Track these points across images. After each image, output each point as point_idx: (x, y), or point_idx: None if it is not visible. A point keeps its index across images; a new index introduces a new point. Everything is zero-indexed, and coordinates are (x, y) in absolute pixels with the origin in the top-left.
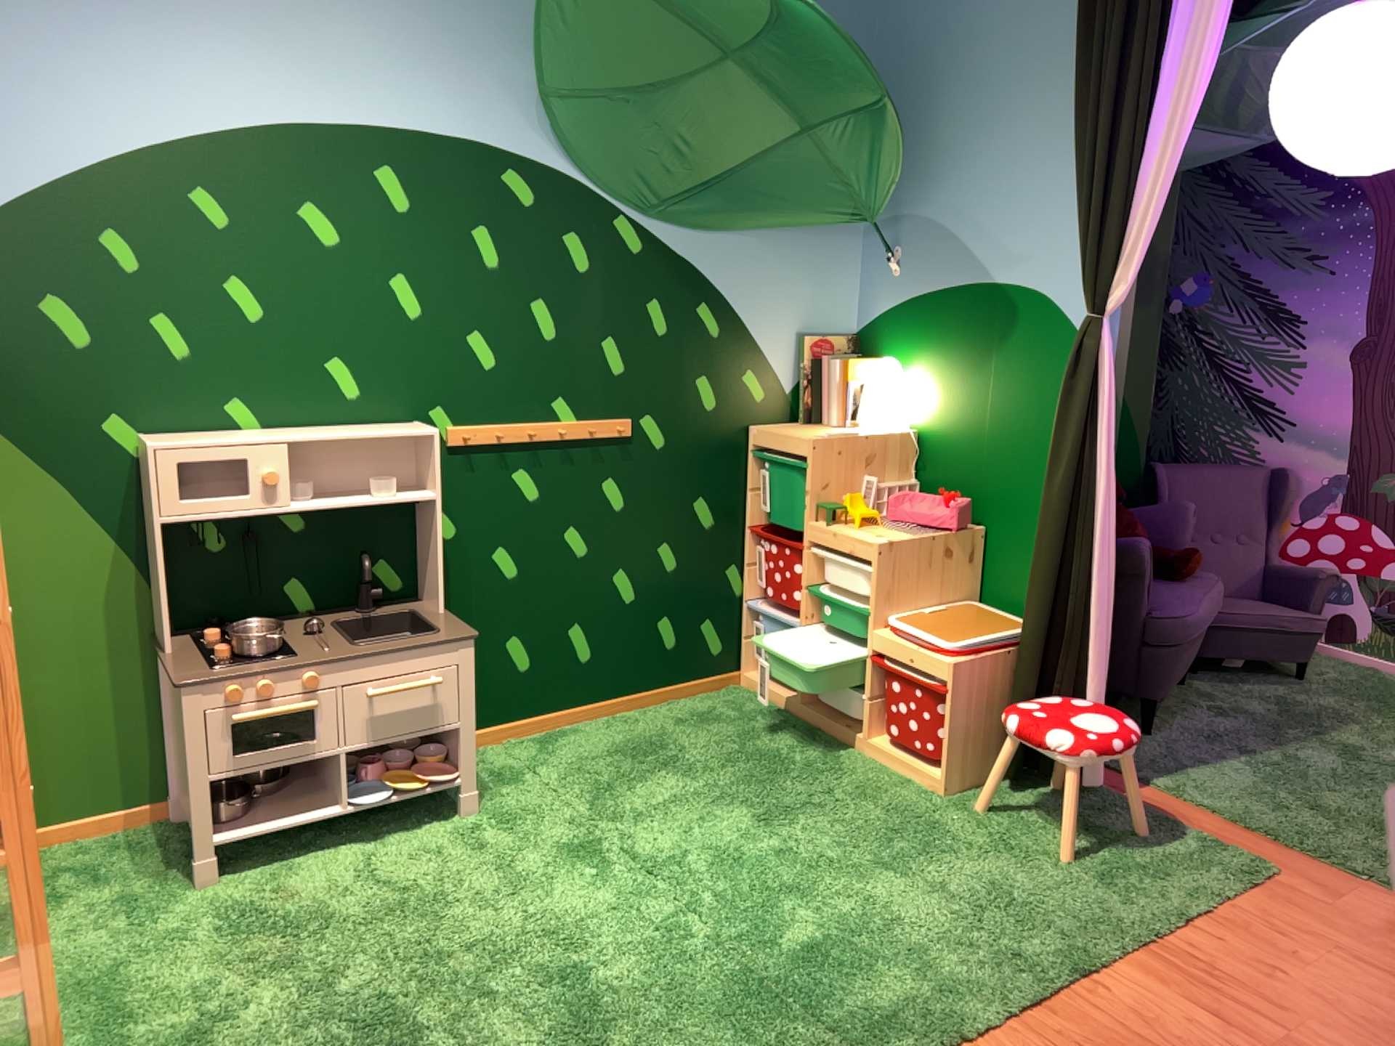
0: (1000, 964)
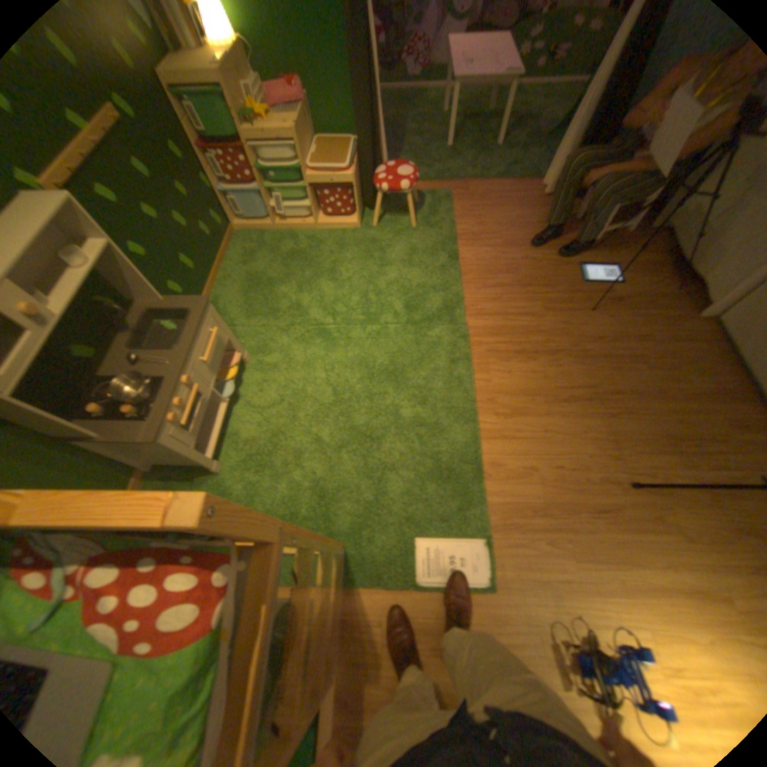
0: (441, 272)
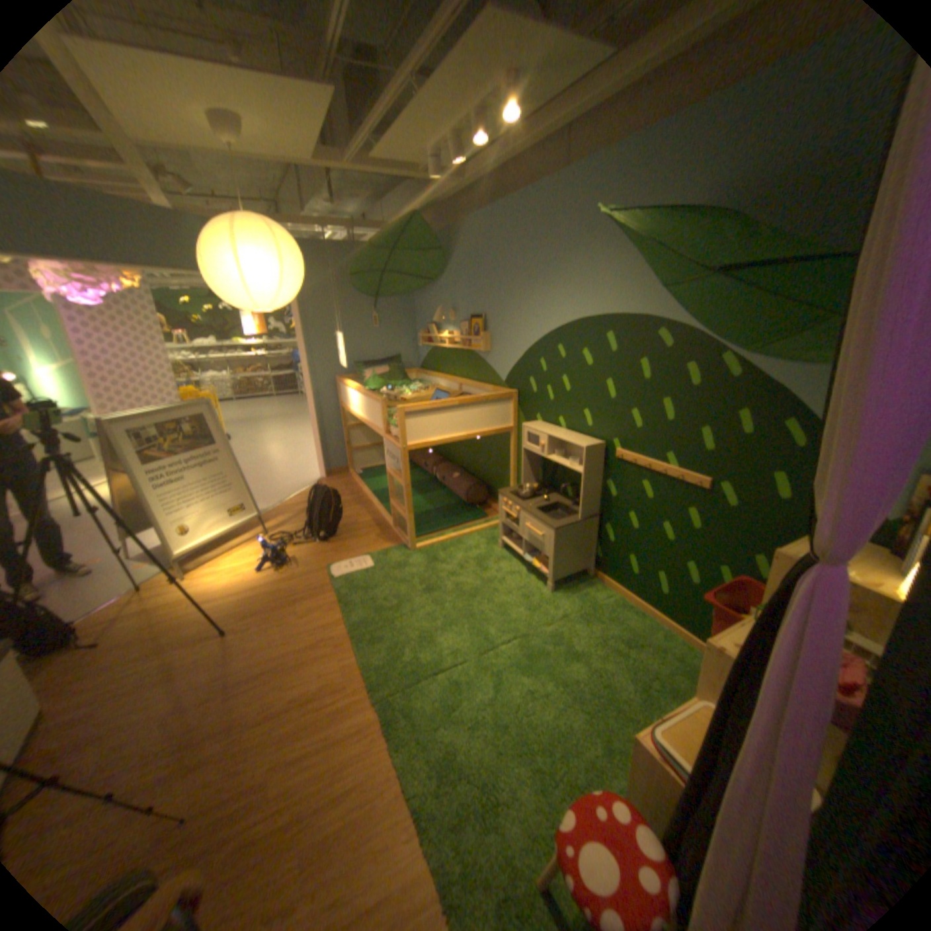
0: (431, 781)
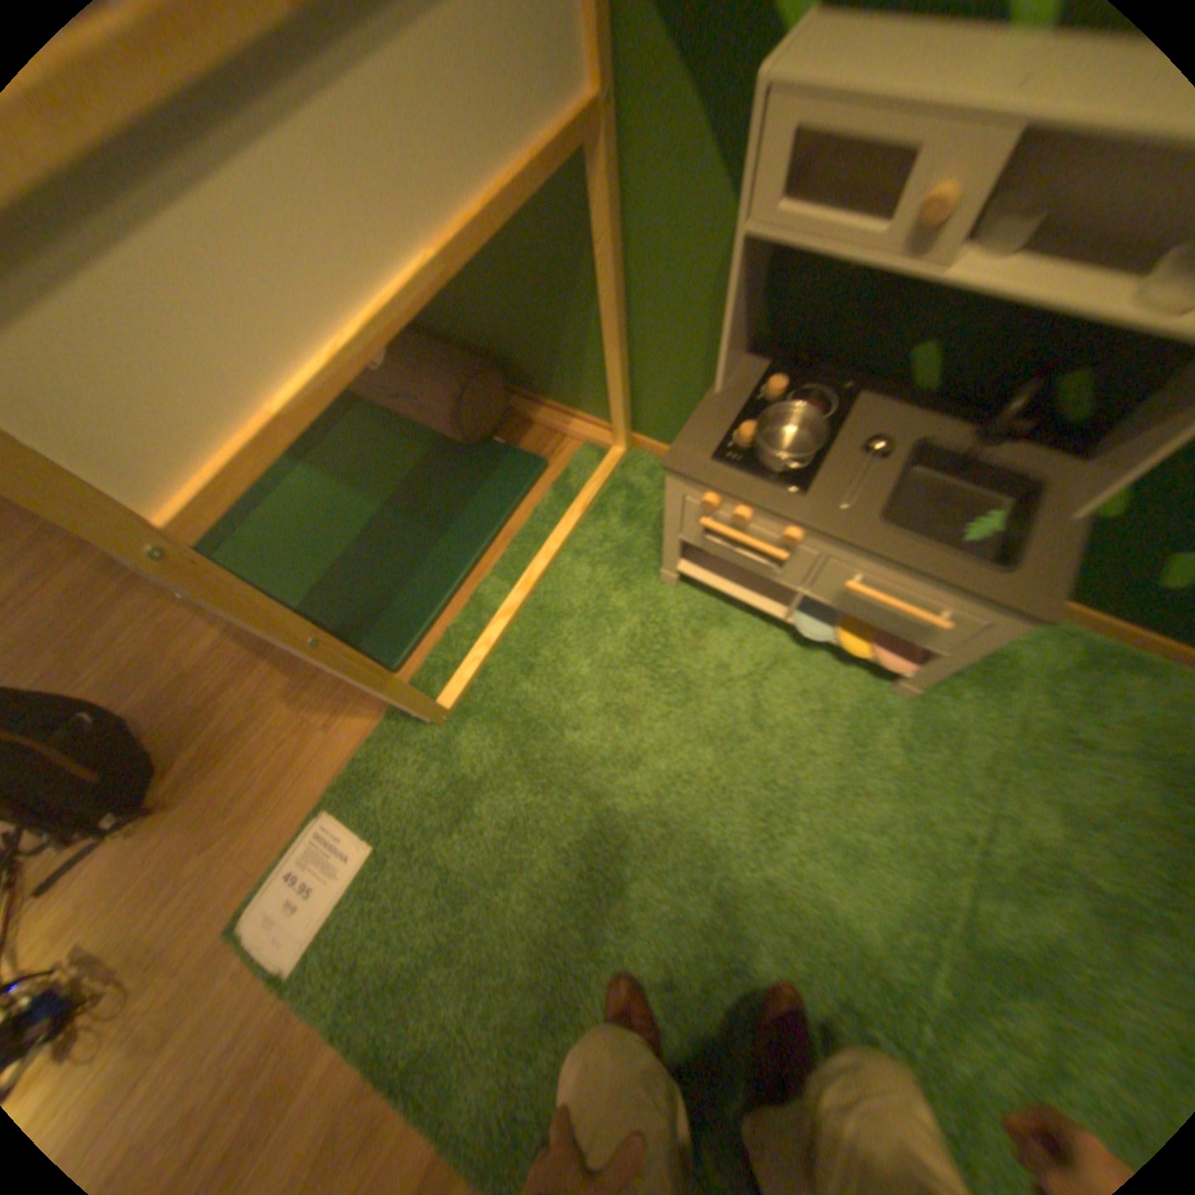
0: None
